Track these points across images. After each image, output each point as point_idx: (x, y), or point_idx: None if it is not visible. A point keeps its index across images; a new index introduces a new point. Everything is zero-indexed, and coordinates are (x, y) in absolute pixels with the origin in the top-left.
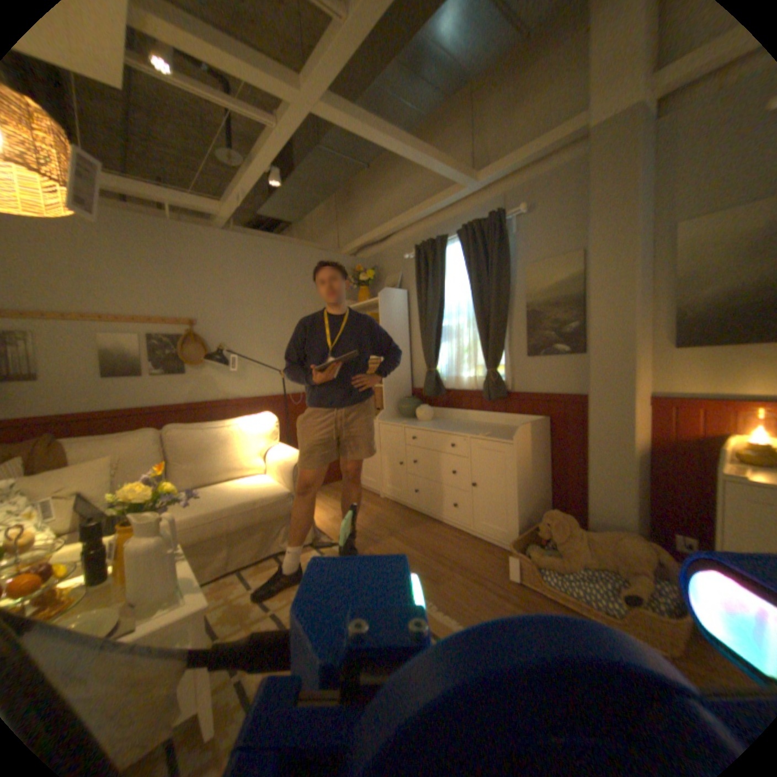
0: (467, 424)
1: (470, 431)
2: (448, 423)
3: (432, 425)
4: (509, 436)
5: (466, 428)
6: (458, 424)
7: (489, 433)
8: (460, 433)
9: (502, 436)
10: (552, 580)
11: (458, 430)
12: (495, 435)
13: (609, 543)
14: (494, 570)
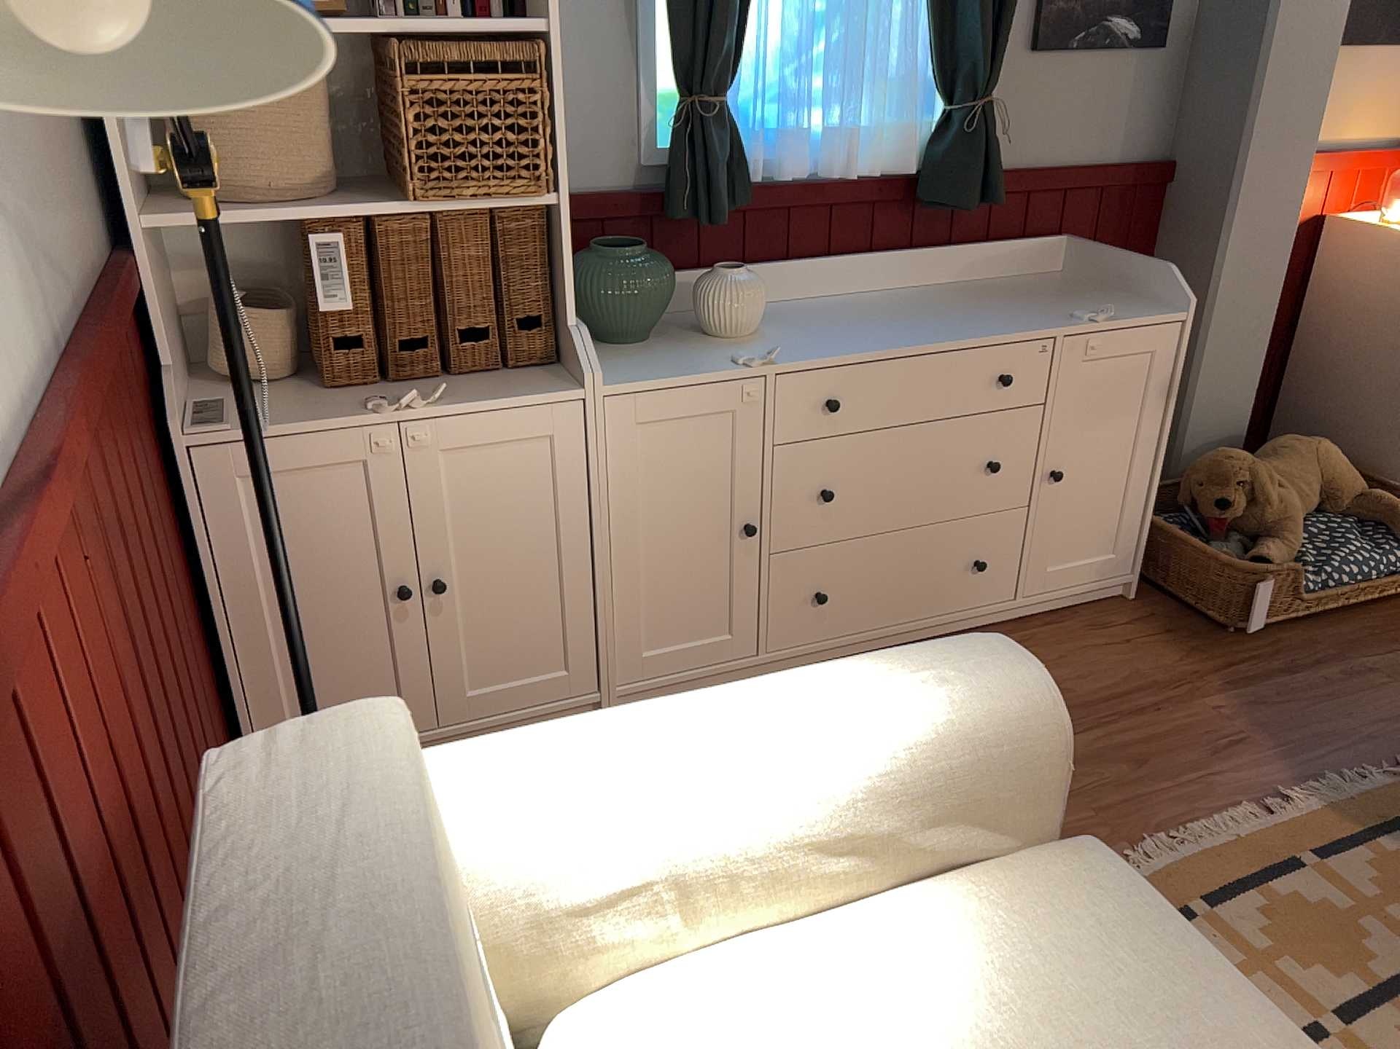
0: (881, 304)
1: (1021, 320)
2: (836, 316)
3: (851, 336)
4: (1127, 306)
5: (956, 314)
6: (874, 311)
7: (1072, 312)
8: (1018, 331)
9: (1110, 308)
10: (1309, 580)
11: (984, 326)
12: (1094, 310)
13: (1306, 465)
14: (1181, 644)
